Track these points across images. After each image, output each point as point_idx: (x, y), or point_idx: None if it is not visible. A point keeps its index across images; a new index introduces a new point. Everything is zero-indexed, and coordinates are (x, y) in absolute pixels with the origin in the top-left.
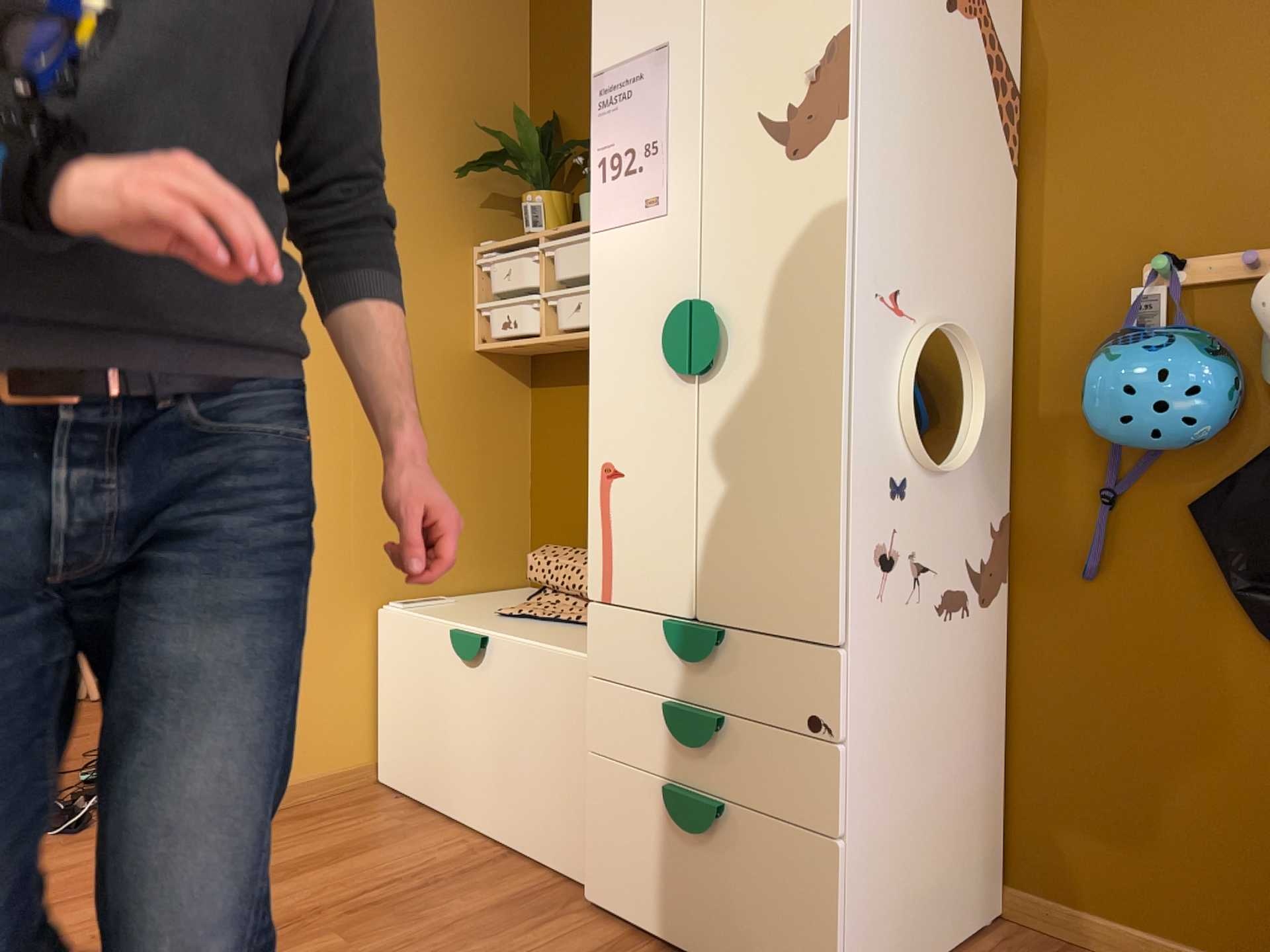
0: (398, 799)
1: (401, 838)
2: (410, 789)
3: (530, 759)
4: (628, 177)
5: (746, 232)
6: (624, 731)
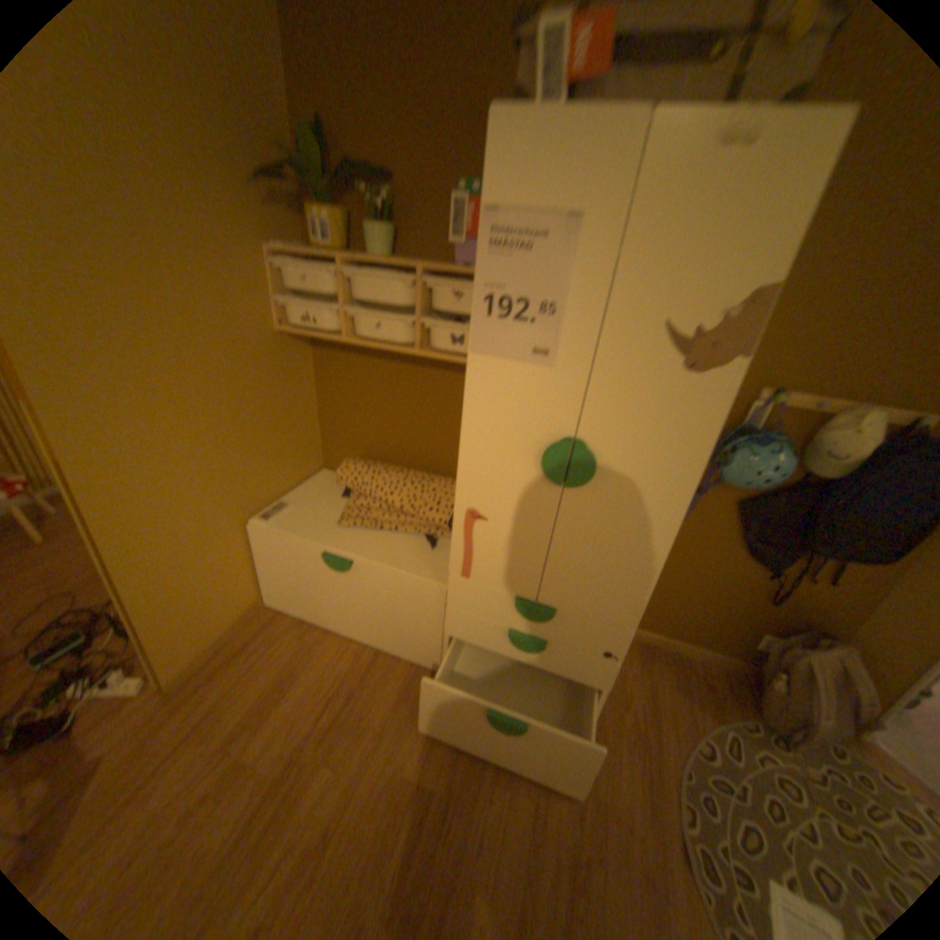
0: (287, 617)
1: (311, 656)
2: (295, 612)
3: (392, 618)
4: (517, 321)
5: (629, 407)
6: (474, 631)
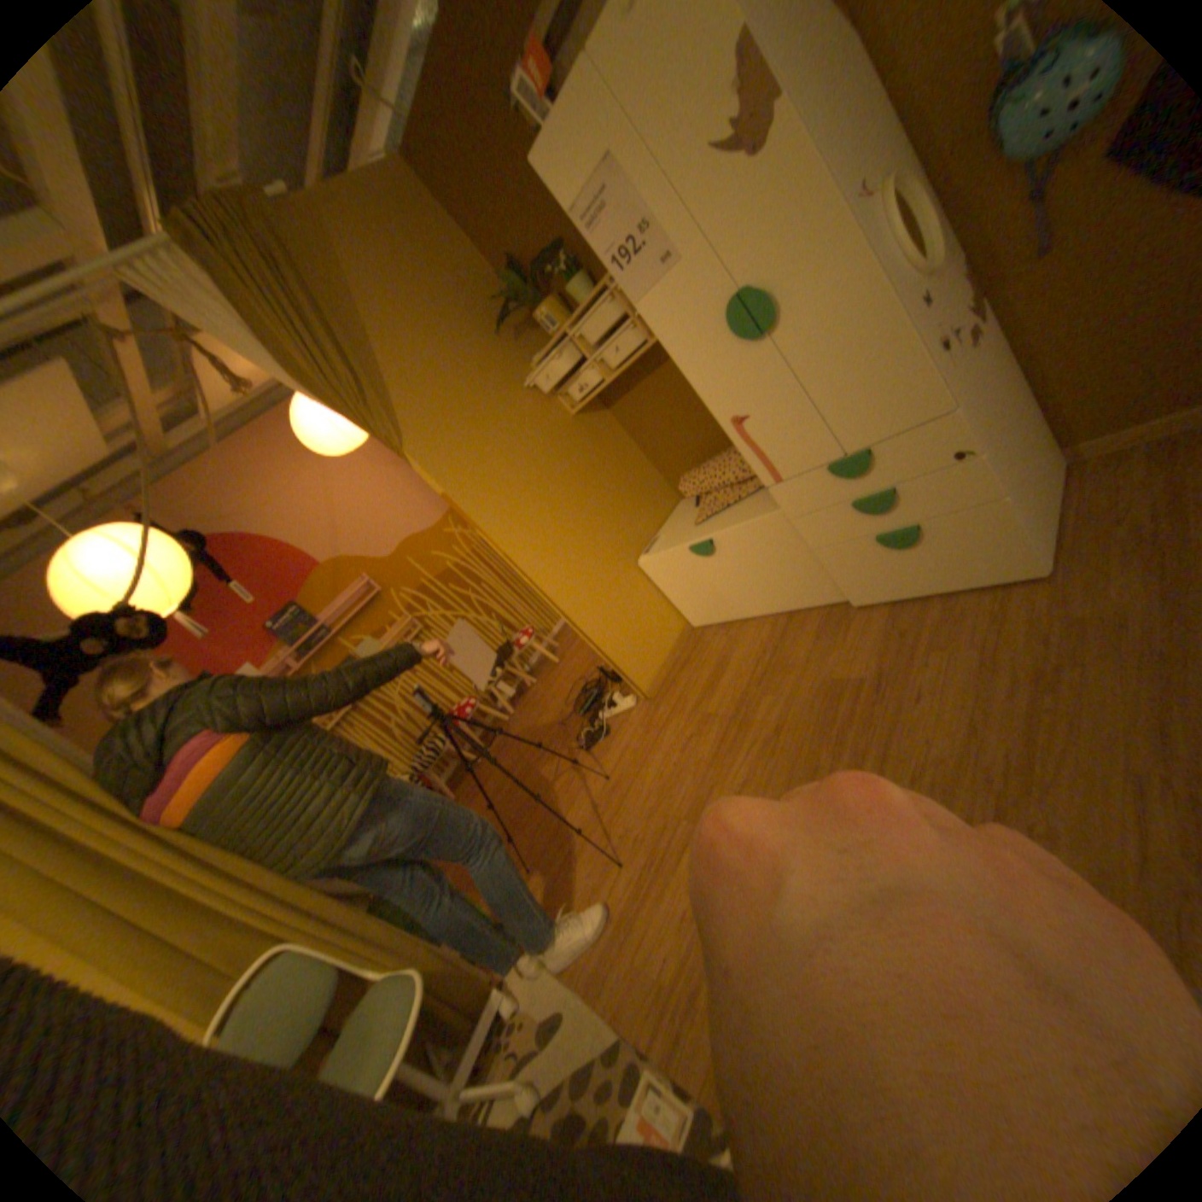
0: (712, 626)
1: (737, 640)
2: (715, 618)
3: (776, 570)
4: (638, 253)
5: (749, 225)
6: (832, 527)
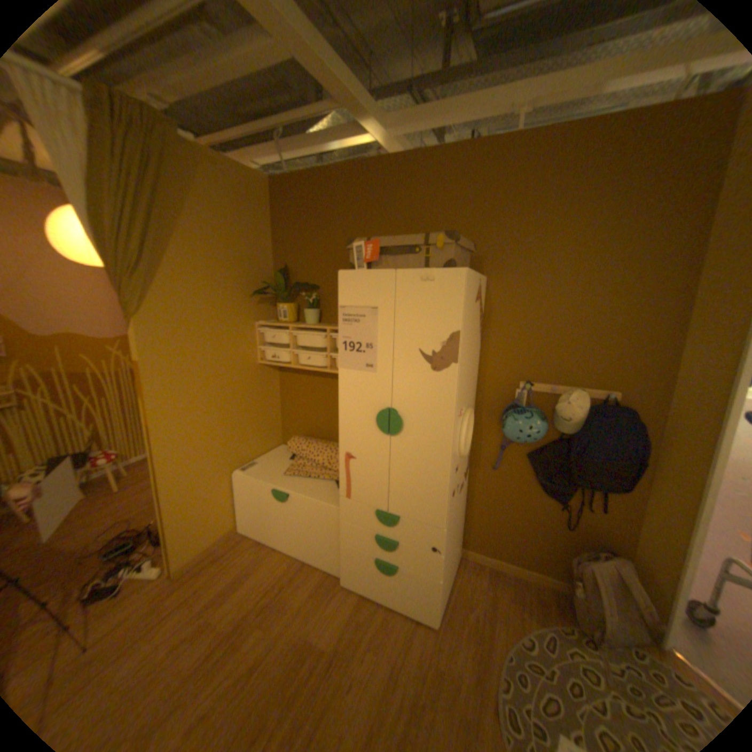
0: (249, 542)
1: (260, 565)
2: (254, 538)
3: (311, 536)
4: (357, 353)
5: (412, 391)
6: (357, 539)
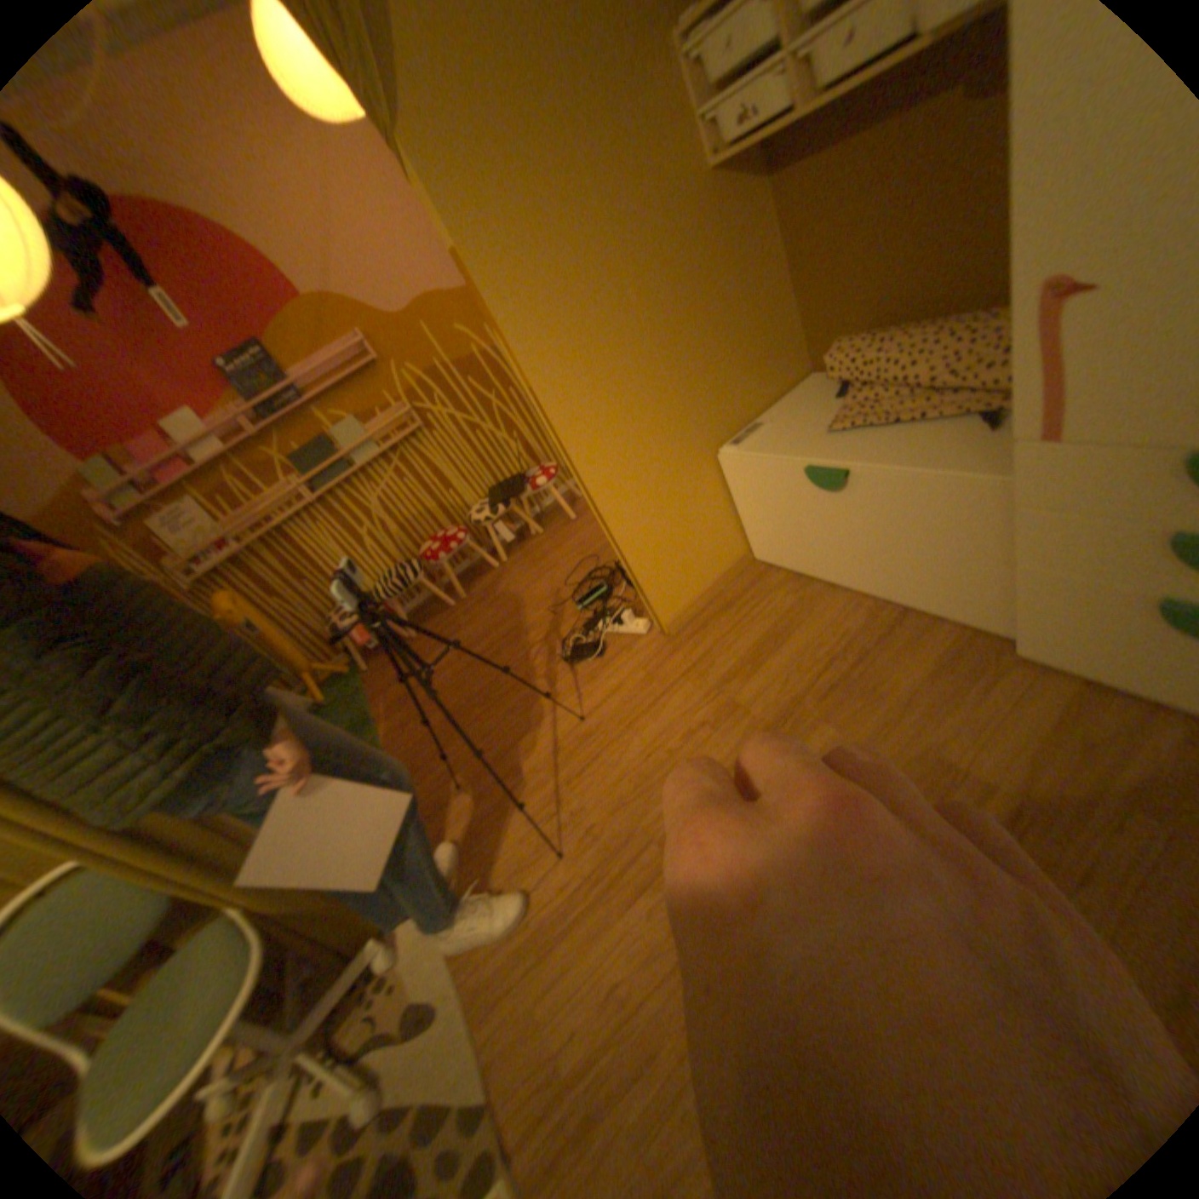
0: (780, 570)
1: (809, 610)
2: (788, 563)
3: (921, 552)
4: None
5: None
6: (1083, 549)
